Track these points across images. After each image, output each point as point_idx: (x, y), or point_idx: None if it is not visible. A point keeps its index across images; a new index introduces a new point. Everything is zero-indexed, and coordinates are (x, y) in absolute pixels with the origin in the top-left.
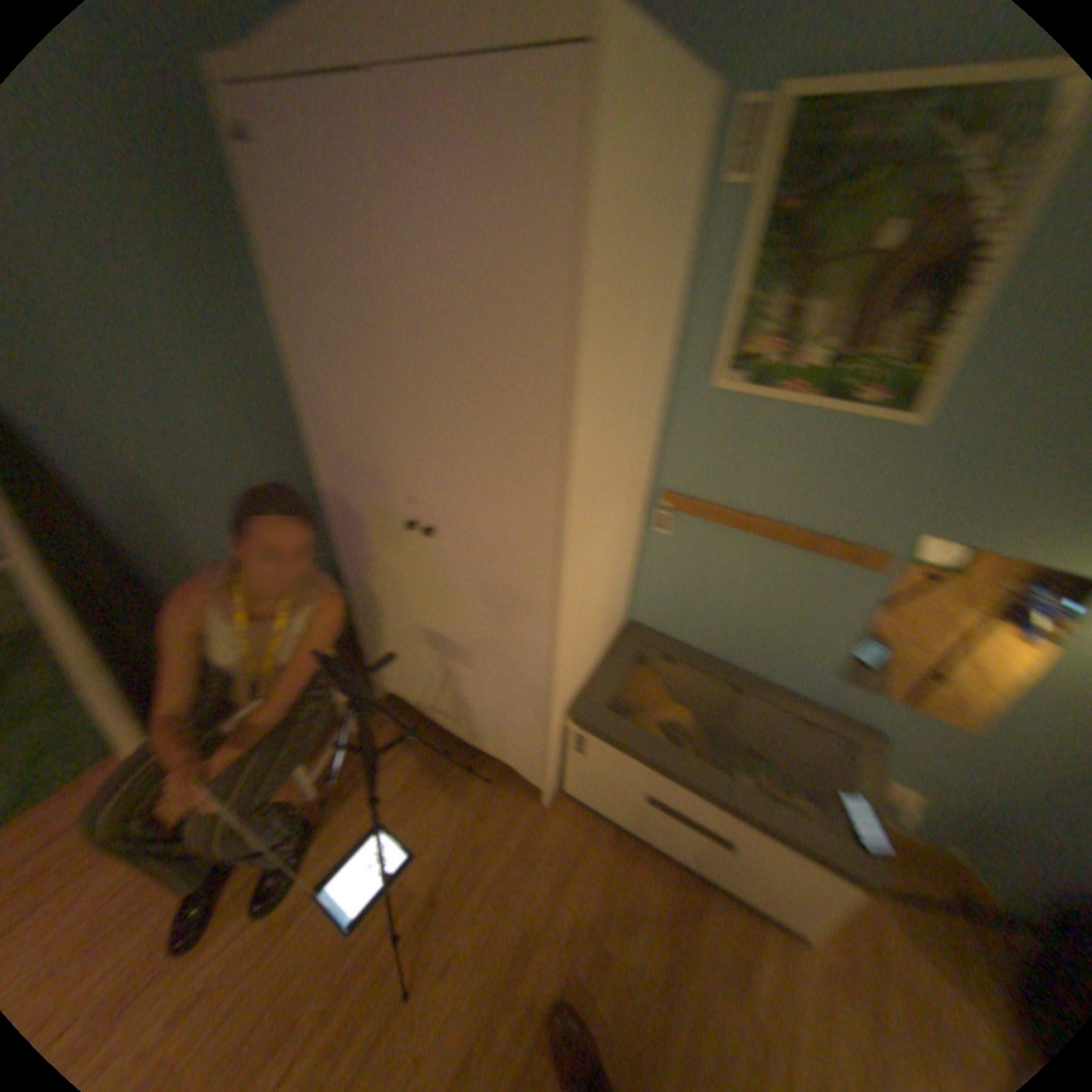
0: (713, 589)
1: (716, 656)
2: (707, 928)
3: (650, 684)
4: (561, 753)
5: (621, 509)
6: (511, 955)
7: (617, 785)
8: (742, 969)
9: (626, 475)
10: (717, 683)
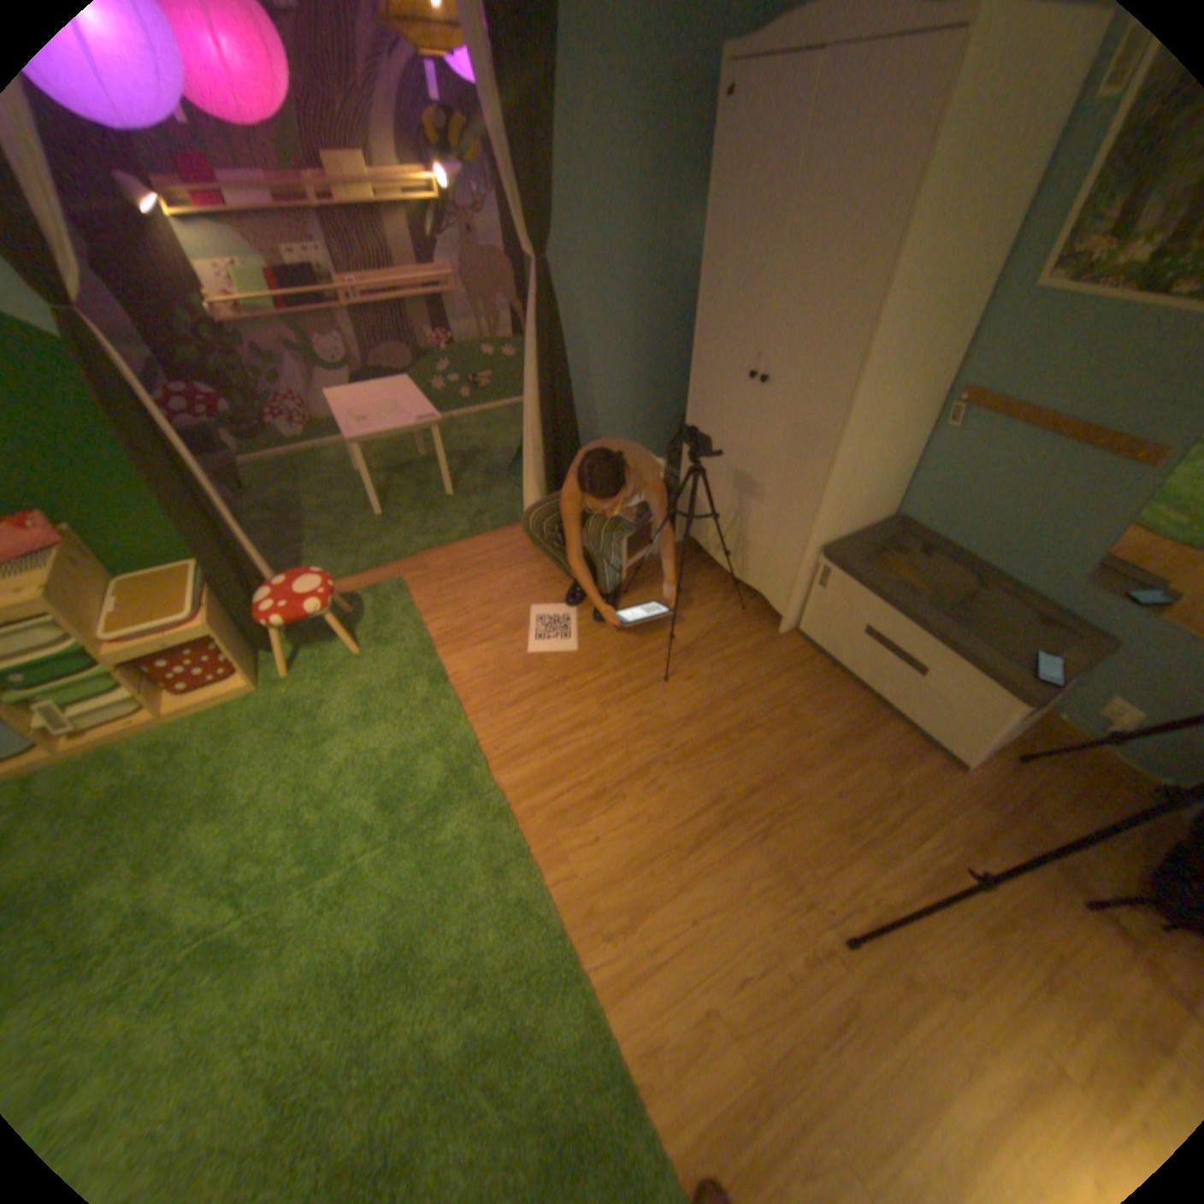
0: (987, 485)
1: (972, 554)
2: (882, 735)
3: (900, 561)
4: (807, 593)
5: (917, 387)
6: (731, 690)
7: (844, 616)
8: (900, 762)
9: (930, 355)
10: (964, 570)
